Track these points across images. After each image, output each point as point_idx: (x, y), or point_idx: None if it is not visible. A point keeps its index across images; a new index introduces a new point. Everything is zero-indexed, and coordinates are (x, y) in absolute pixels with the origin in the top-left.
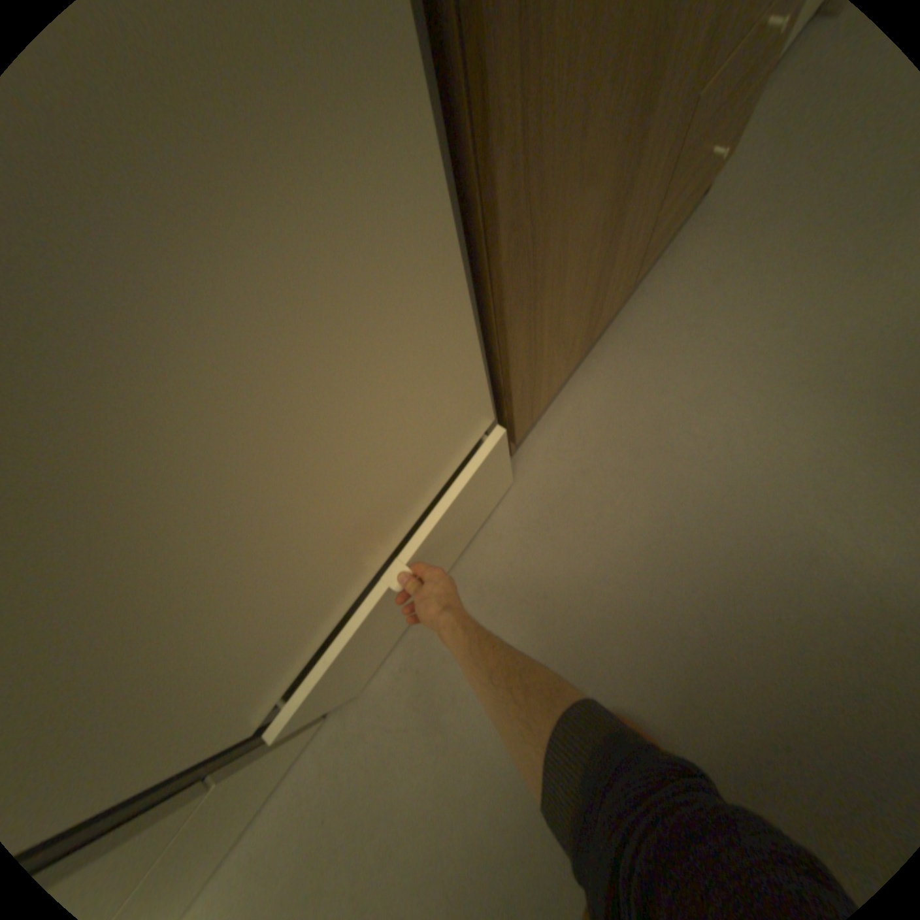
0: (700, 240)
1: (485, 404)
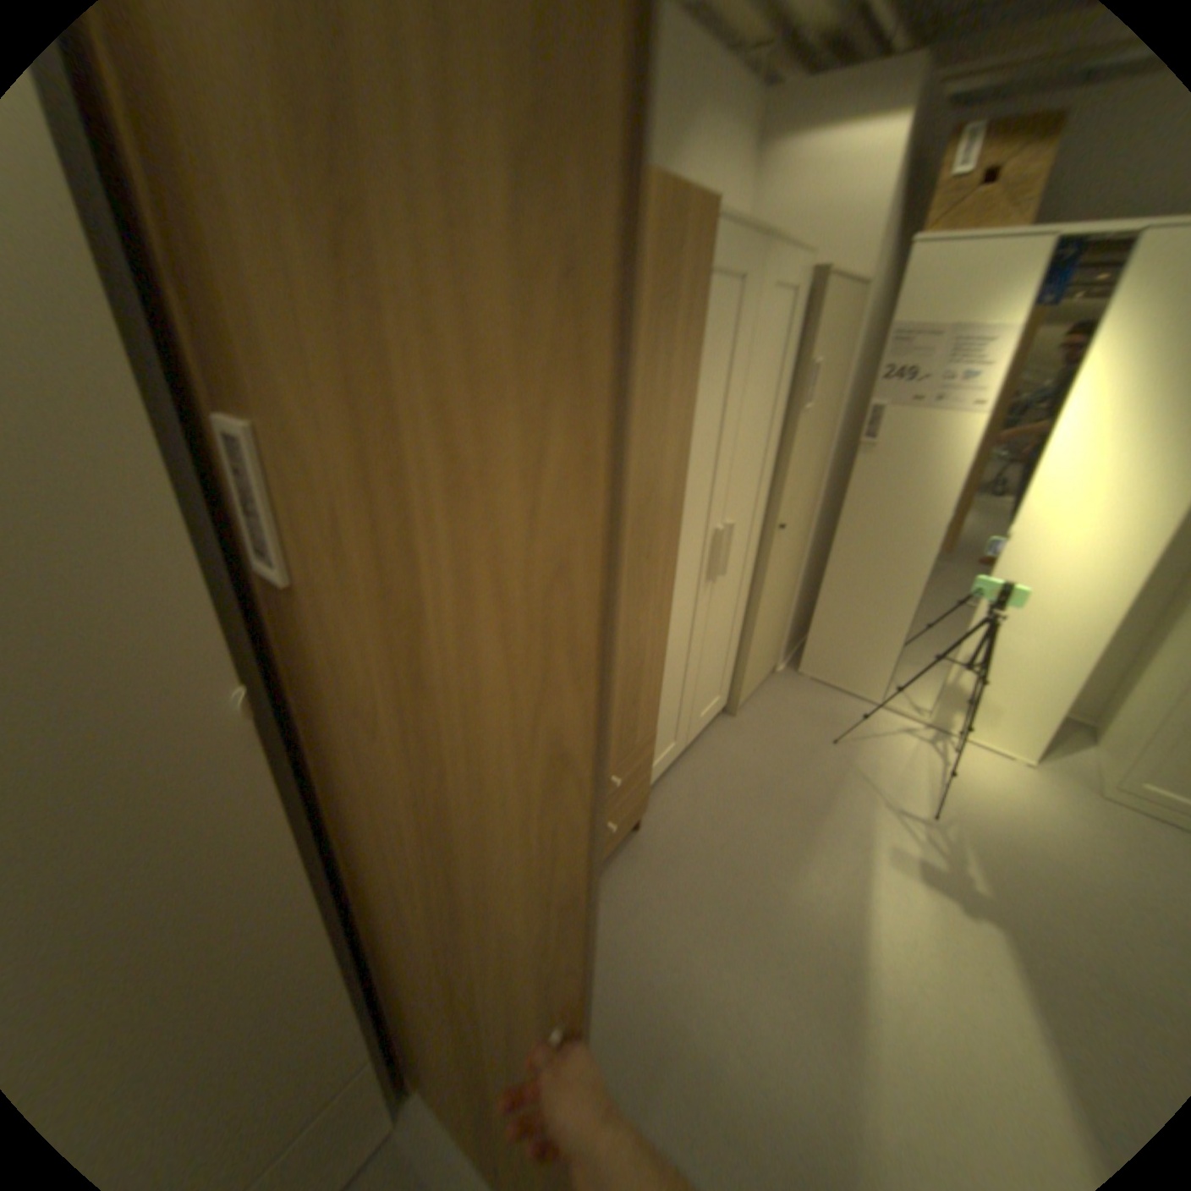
0: (628, 872)
1: (360, 1043)
